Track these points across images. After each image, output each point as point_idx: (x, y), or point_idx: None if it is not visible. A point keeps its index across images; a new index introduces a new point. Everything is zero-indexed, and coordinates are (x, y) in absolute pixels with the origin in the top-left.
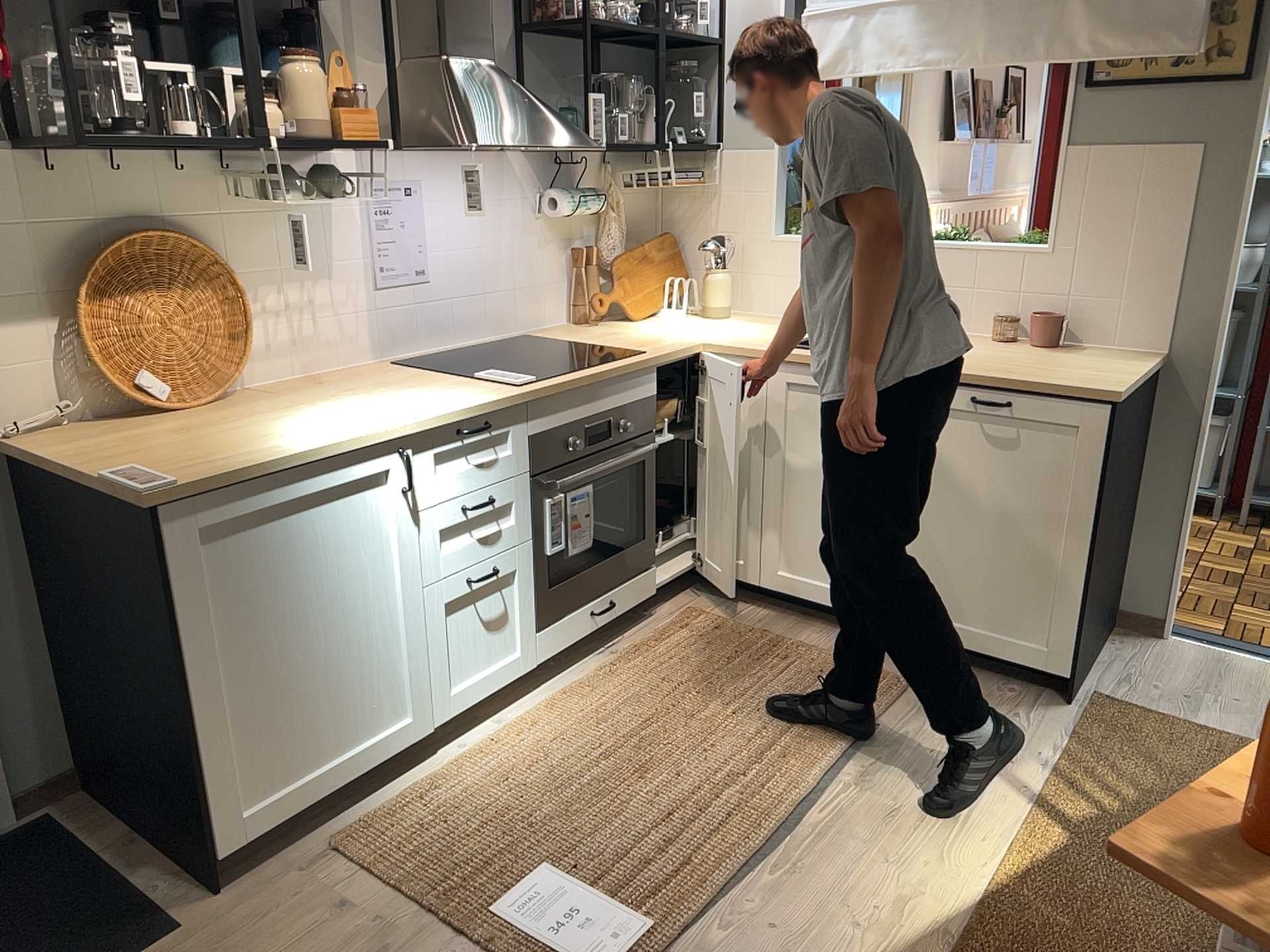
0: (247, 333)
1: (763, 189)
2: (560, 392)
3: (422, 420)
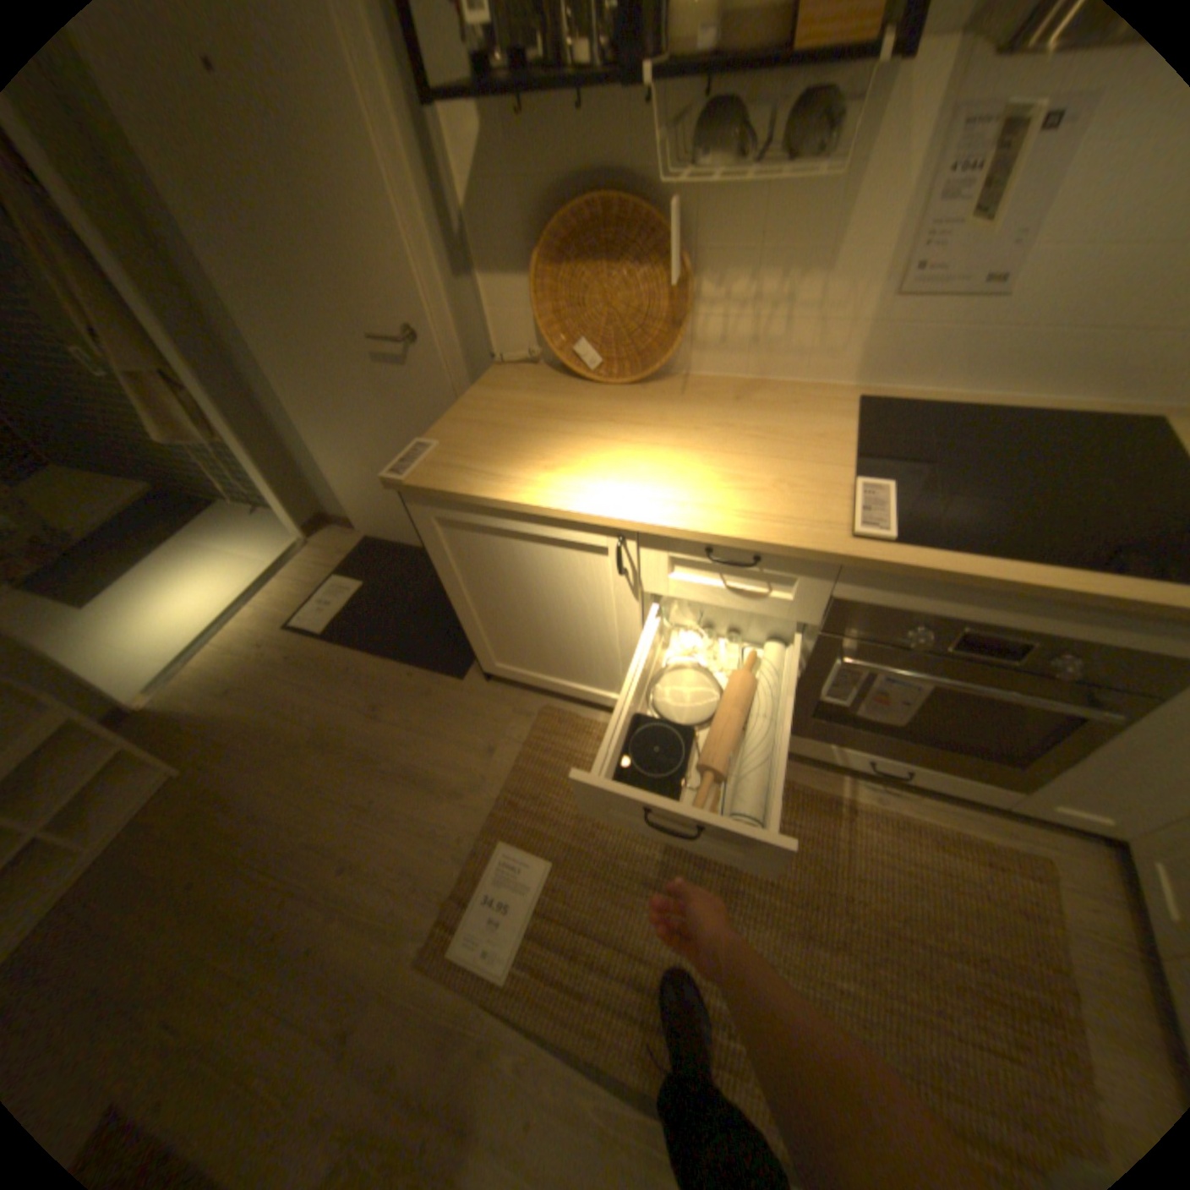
0: (683, 319)
1: None
2: (920, 574)
3: (650, 522)
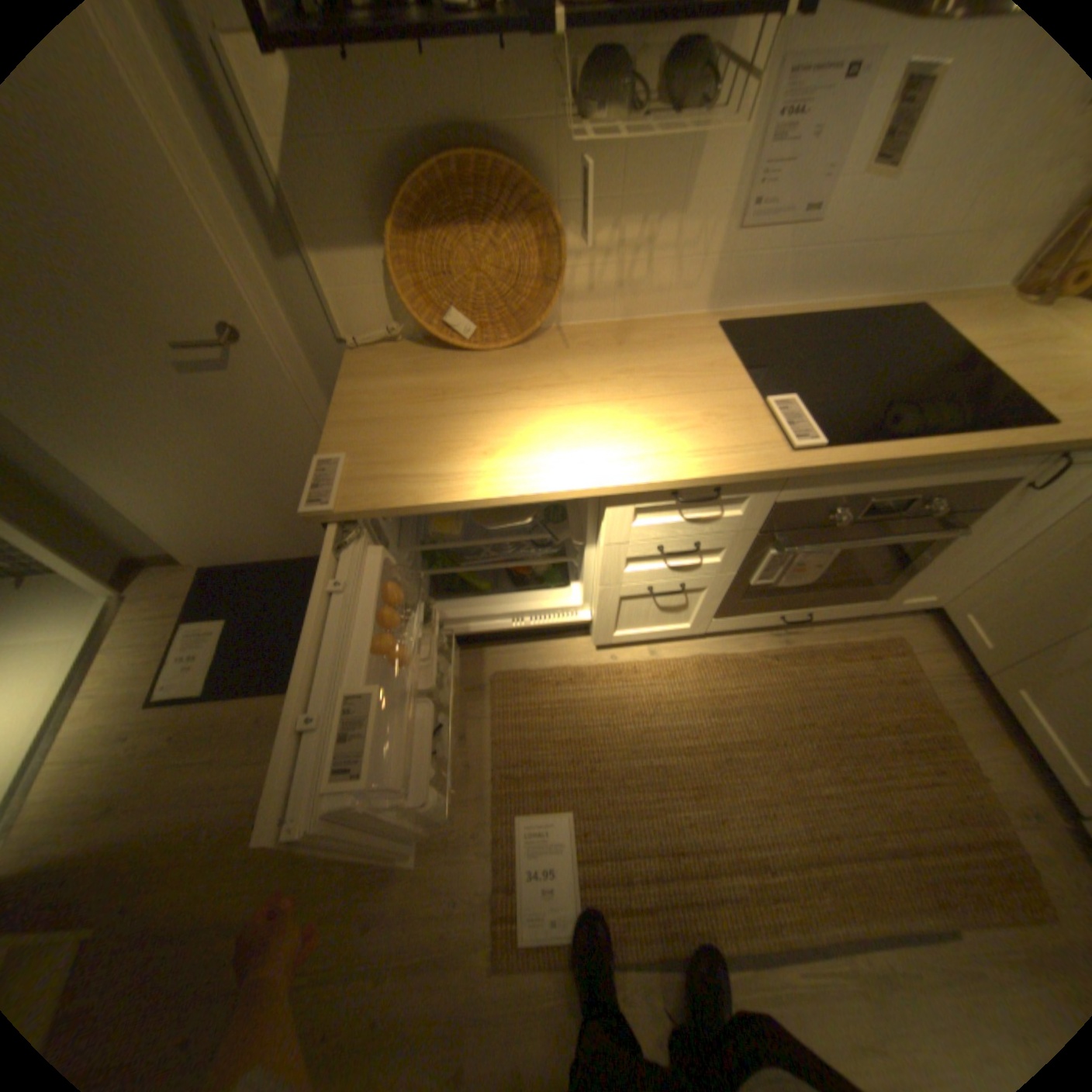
0: (558, 275)
1: None
2: (848, 468)
3: (624, 483)
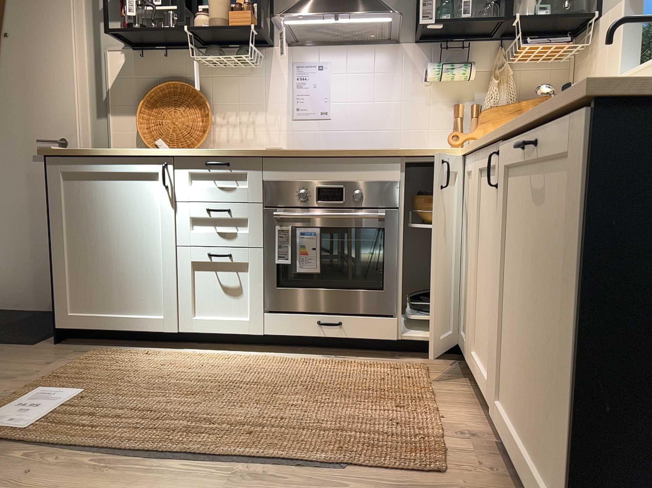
0: (206, 128)
1: (615, 39)
2: (290, 157)
3: (178, 150)
